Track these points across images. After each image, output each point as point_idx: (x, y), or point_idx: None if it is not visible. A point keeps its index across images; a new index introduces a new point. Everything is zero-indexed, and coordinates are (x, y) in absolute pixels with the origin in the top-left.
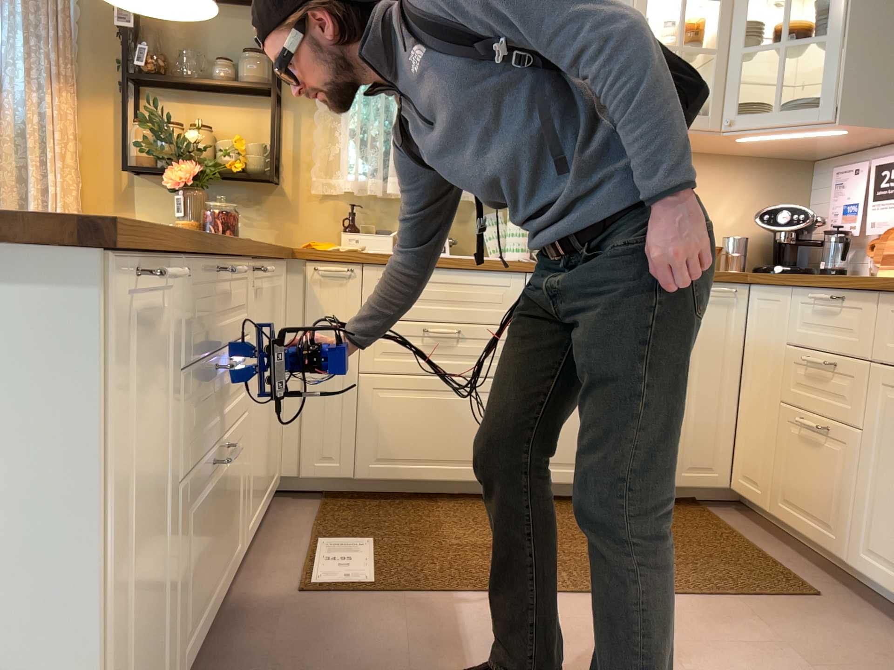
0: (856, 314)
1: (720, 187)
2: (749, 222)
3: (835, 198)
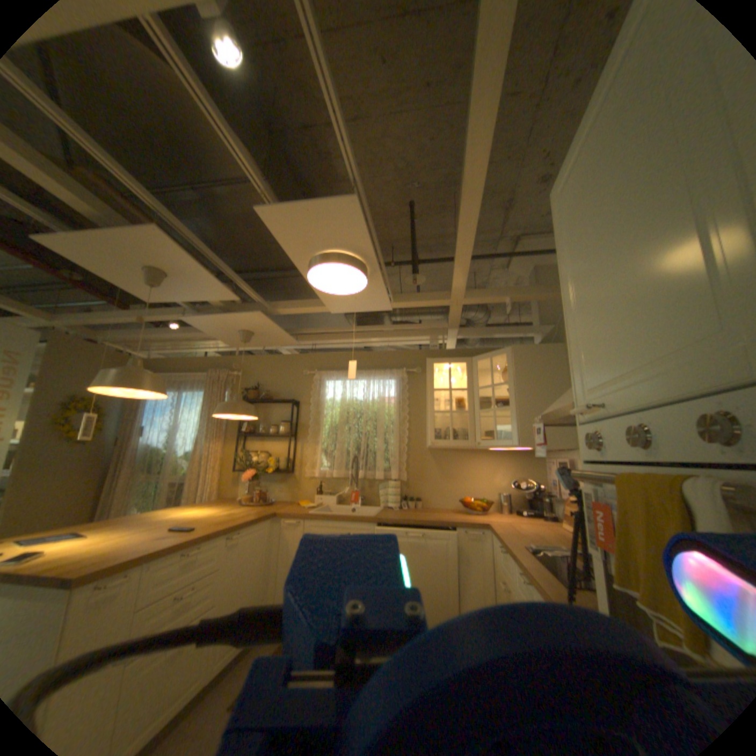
0: (510, 564)
1: (495, 467)
2: (513, 485)
3: (549, 476)
